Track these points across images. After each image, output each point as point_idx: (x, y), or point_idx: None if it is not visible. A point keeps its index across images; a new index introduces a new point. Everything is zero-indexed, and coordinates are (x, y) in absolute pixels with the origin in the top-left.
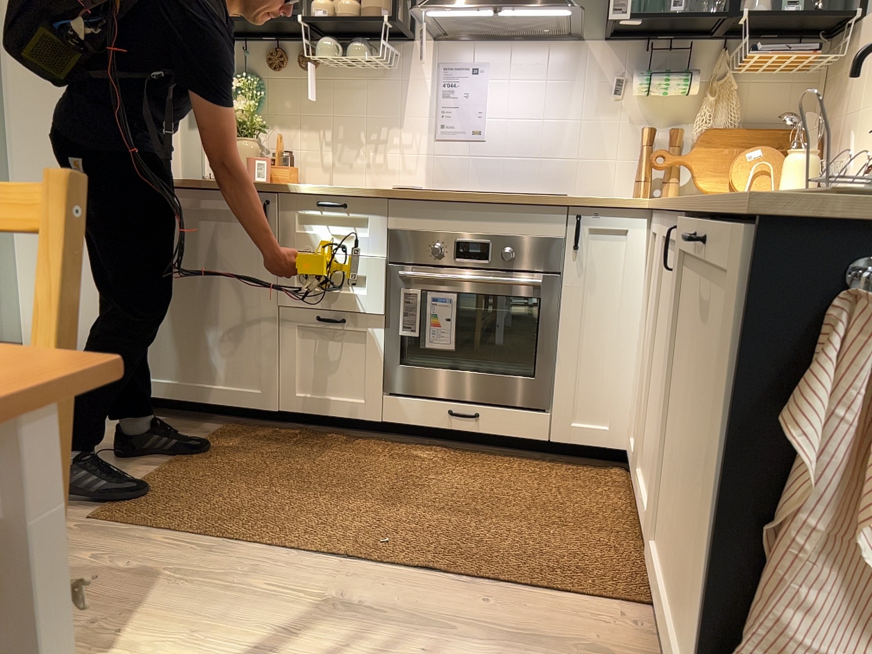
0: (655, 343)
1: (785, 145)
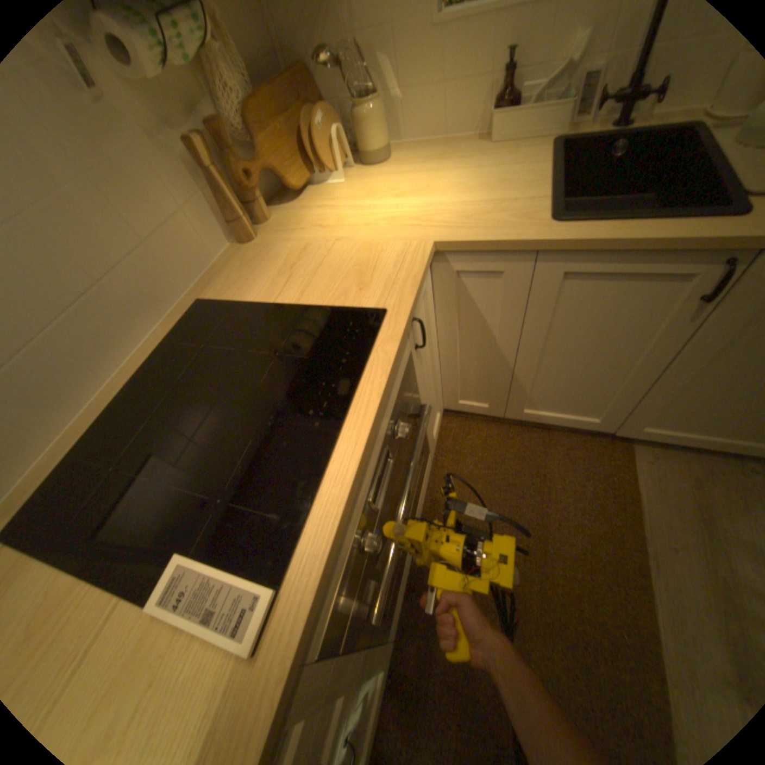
0: (537, 349)
1: (309, 89)
